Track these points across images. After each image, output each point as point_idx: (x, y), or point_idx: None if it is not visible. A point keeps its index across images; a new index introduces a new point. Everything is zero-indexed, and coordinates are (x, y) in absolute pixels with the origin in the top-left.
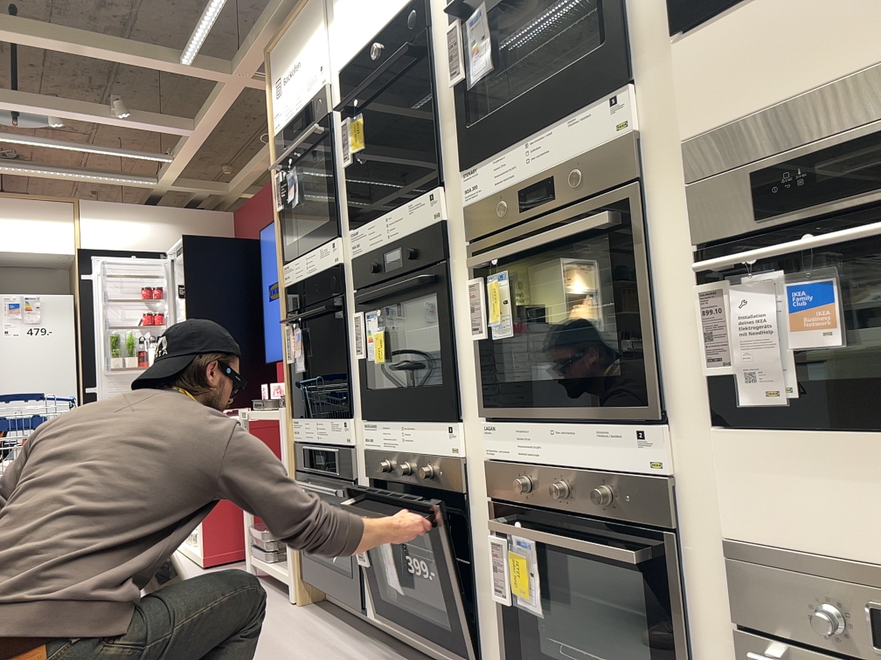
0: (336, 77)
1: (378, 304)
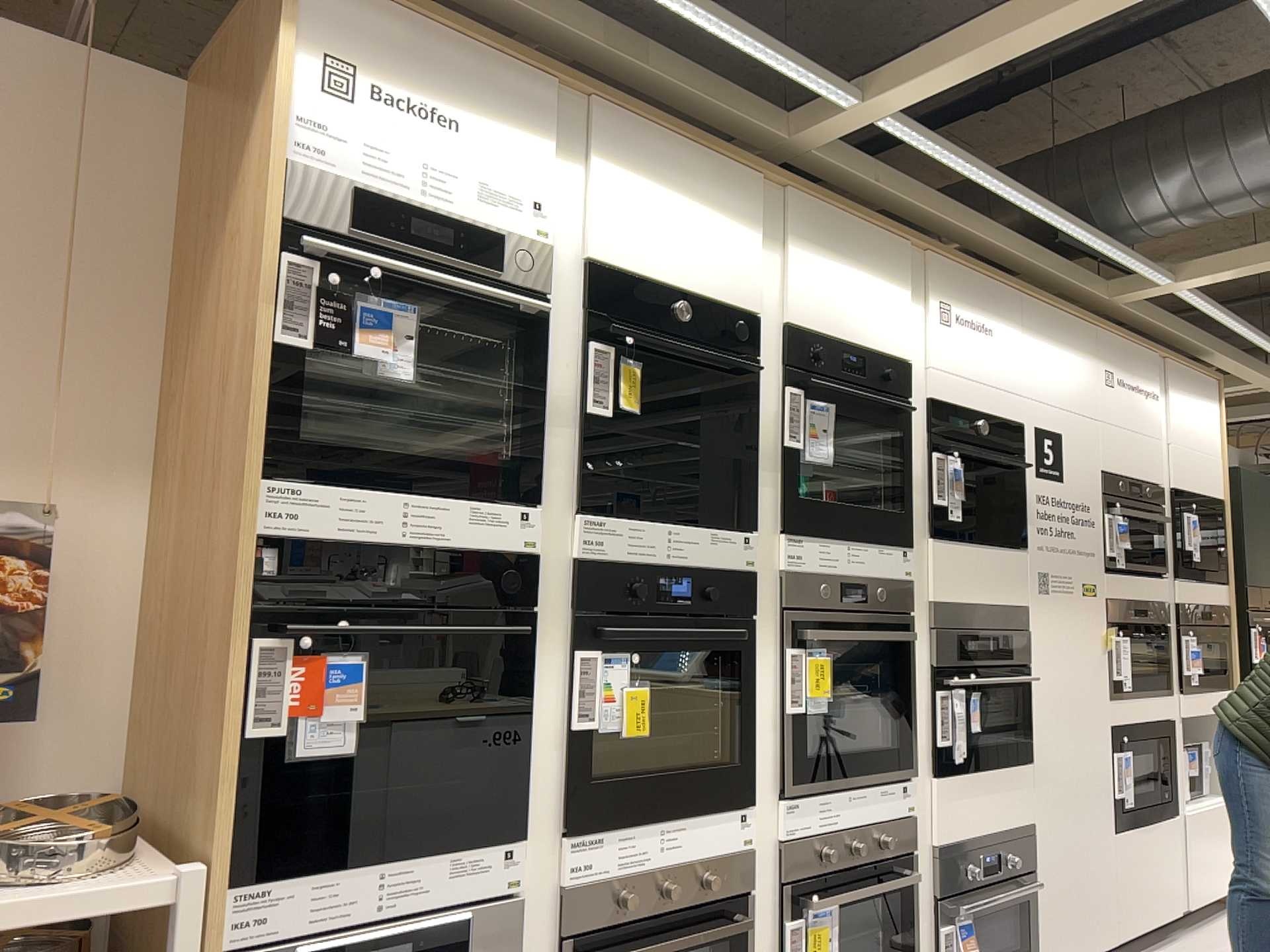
0: (572, 257)
1: (636, 641)
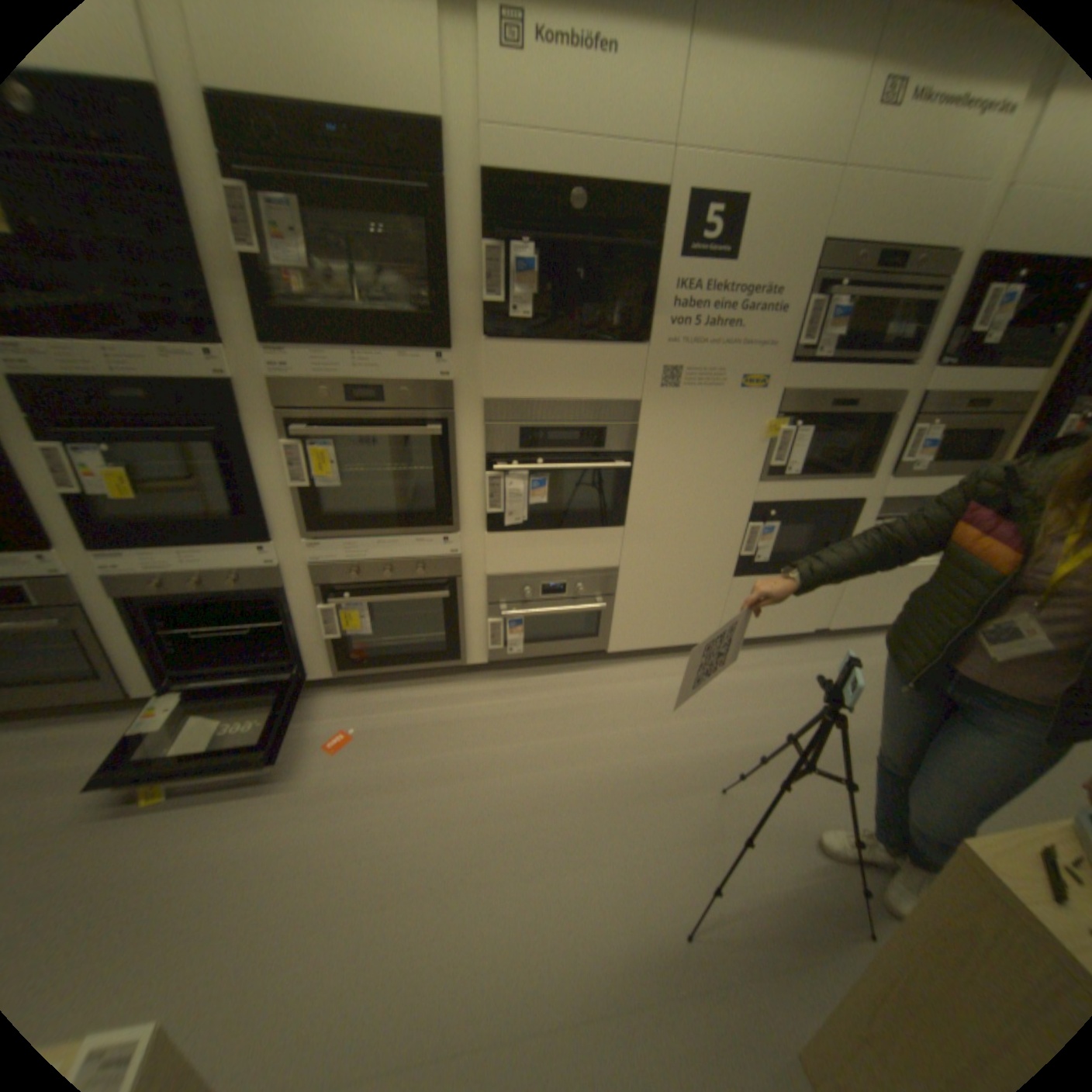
0: None
1: (101, 443)
